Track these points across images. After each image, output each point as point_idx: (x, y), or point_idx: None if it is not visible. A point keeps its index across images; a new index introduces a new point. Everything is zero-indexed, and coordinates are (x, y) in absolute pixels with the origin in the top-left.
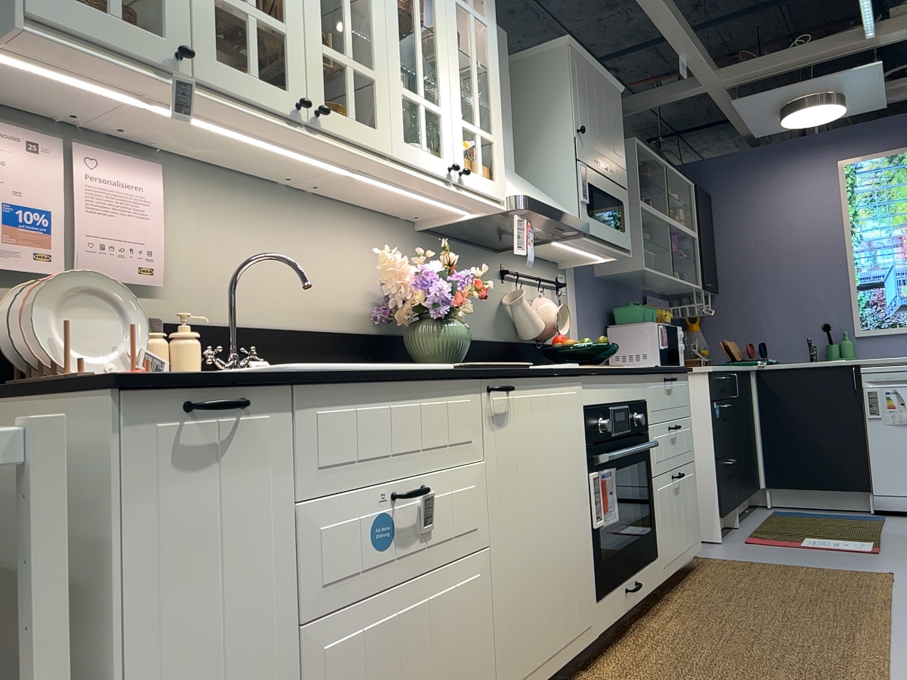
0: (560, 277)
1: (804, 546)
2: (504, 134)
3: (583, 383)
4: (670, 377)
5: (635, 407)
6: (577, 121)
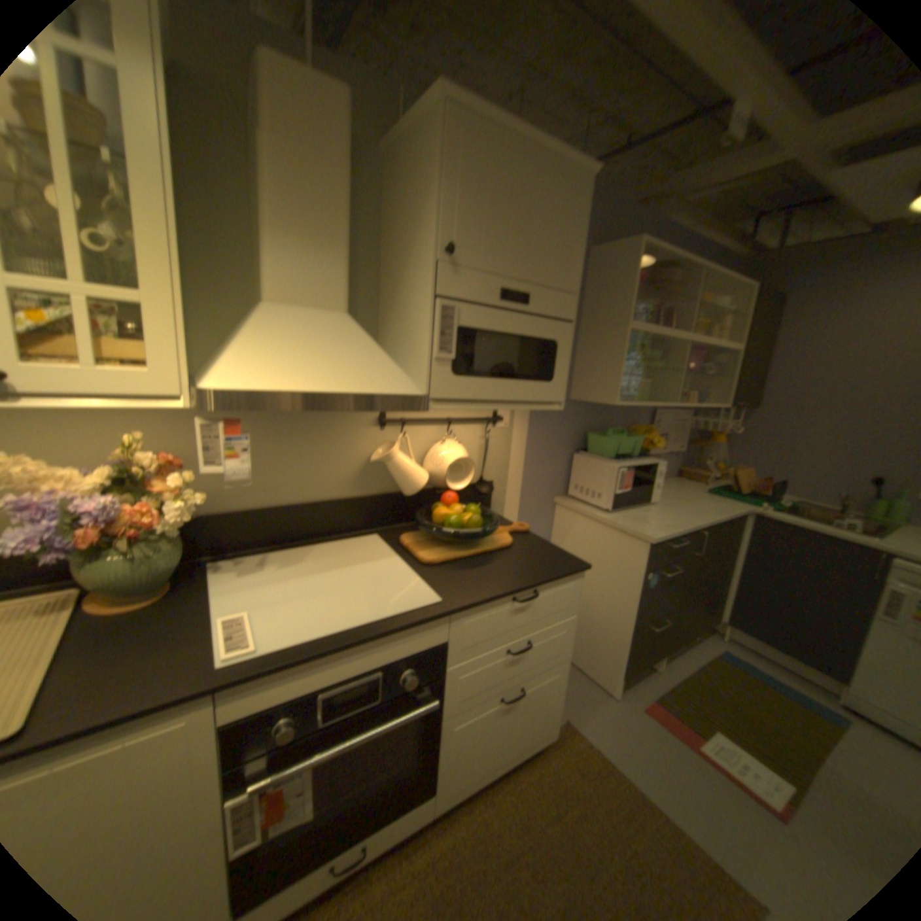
0: (497, 408)
1: (701, 757)
2: (316, 256)
3: (215, 697)
4: (530, 591)
5: (406, 663)
6: (446, 231)
